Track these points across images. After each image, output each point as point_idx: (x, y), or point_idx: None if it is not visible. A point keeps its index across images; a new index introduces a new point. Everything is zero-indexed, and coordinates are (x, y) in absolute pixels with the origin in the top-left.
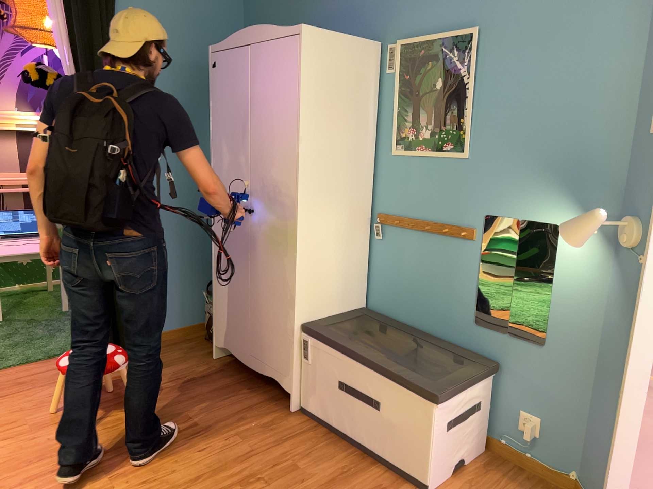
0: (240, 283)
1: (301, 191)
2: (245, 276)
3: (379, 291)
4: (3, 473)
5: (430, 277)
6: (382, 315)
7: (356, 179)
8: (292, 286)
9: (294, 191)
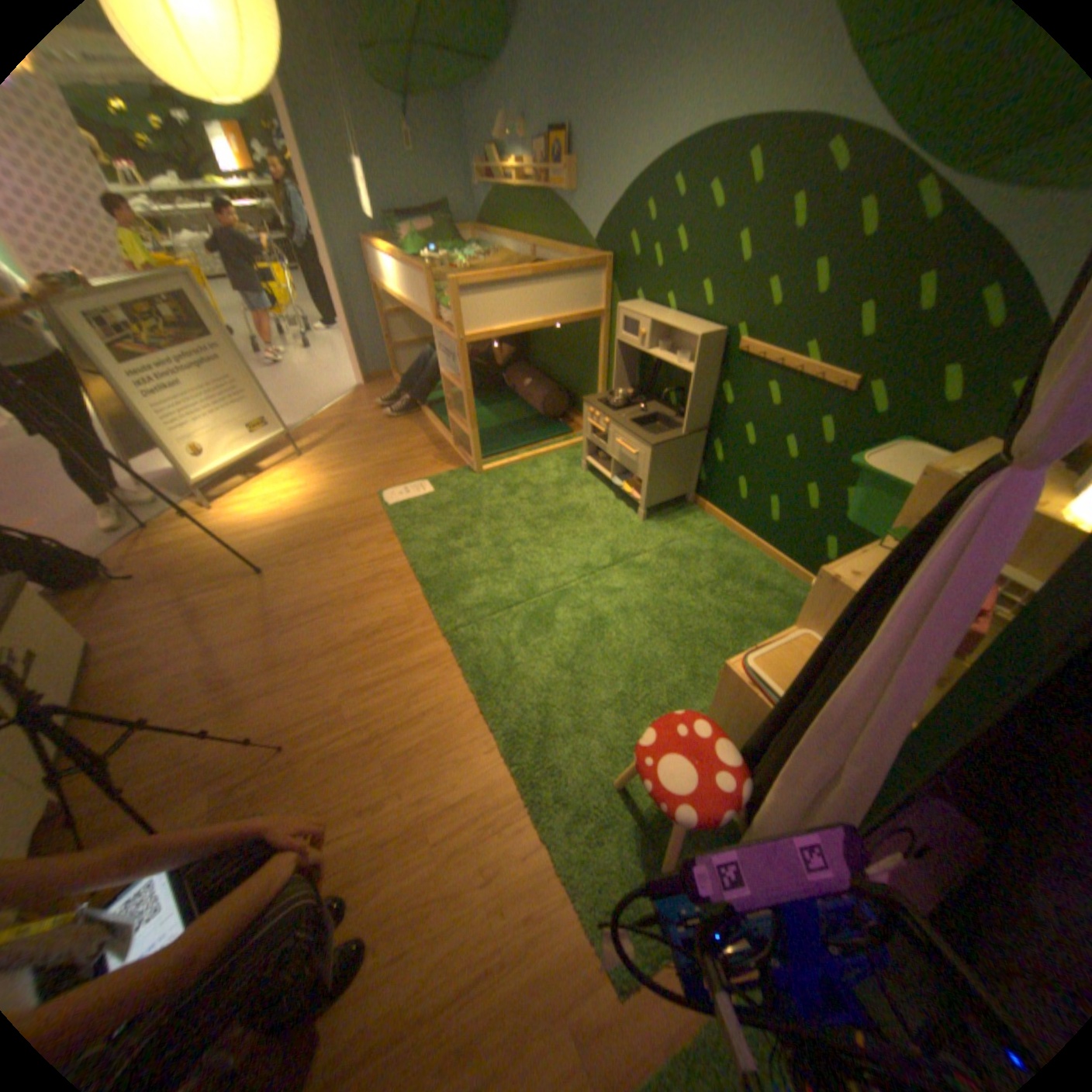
0: None
1: None
2: None
3: None
4: (437, 737)
5: None
6: None
7: None
8: None
9: None
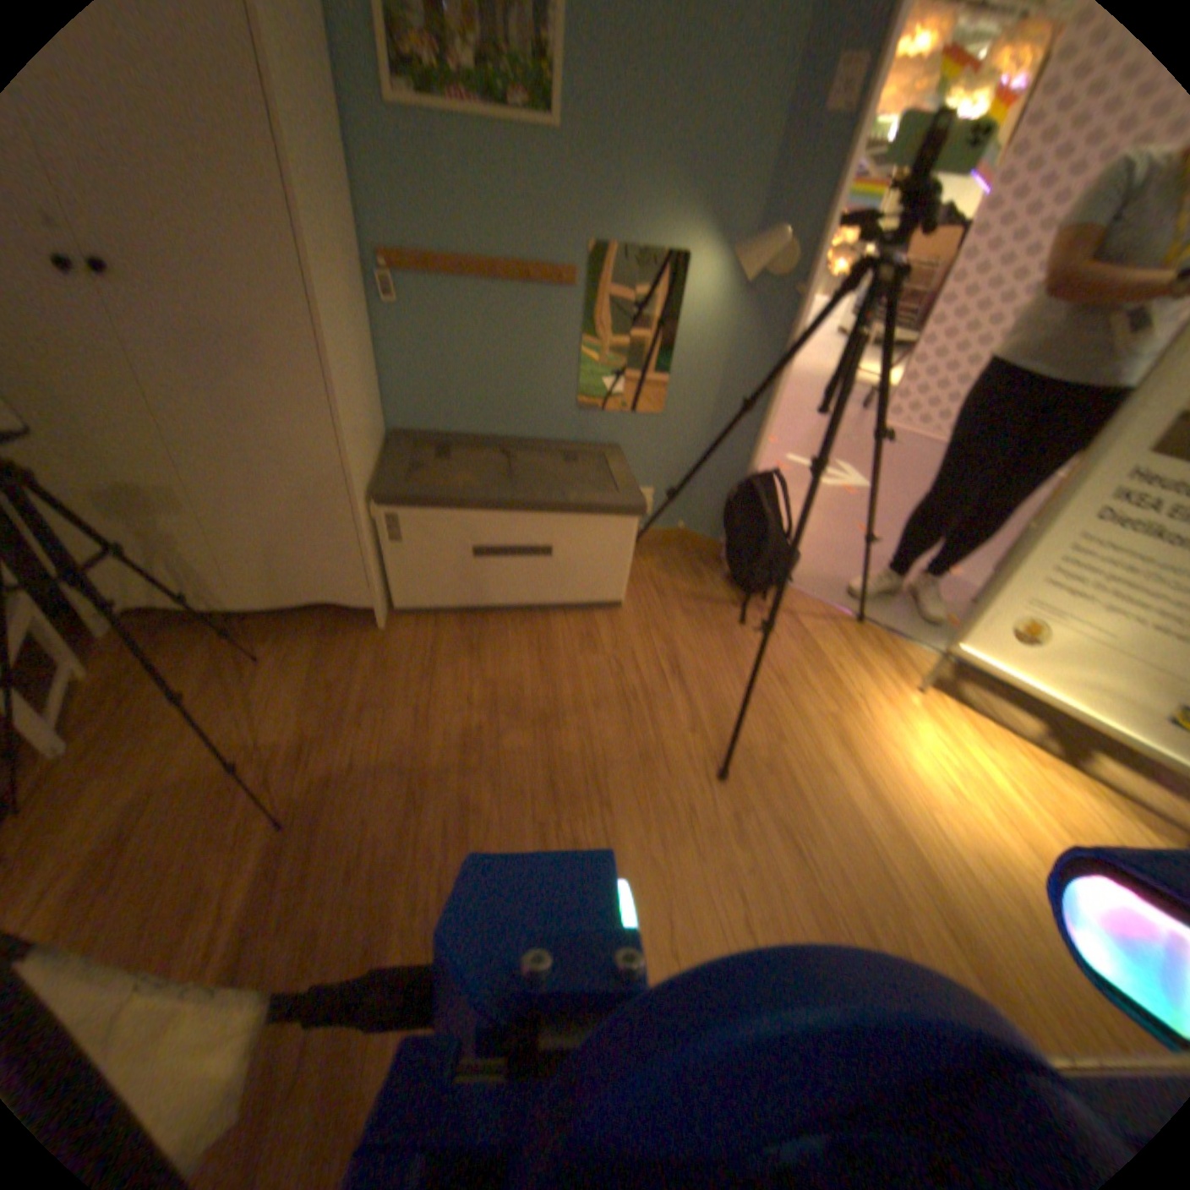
0: (135, 468)
1: (298, 204)
2: (144, 448)
3: (403, 401)
4: None
5: (500, 360)
6: (427, 438)
7: (332, 167)
8: (334, 436)
9: (285, 204)
